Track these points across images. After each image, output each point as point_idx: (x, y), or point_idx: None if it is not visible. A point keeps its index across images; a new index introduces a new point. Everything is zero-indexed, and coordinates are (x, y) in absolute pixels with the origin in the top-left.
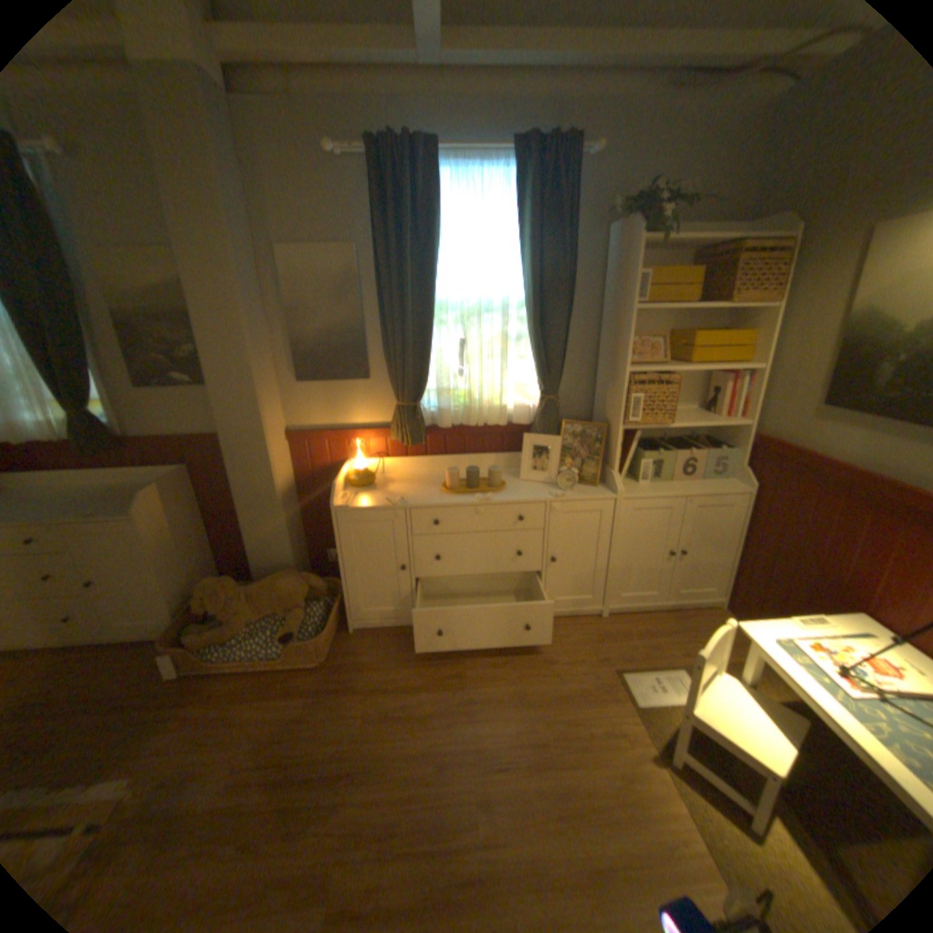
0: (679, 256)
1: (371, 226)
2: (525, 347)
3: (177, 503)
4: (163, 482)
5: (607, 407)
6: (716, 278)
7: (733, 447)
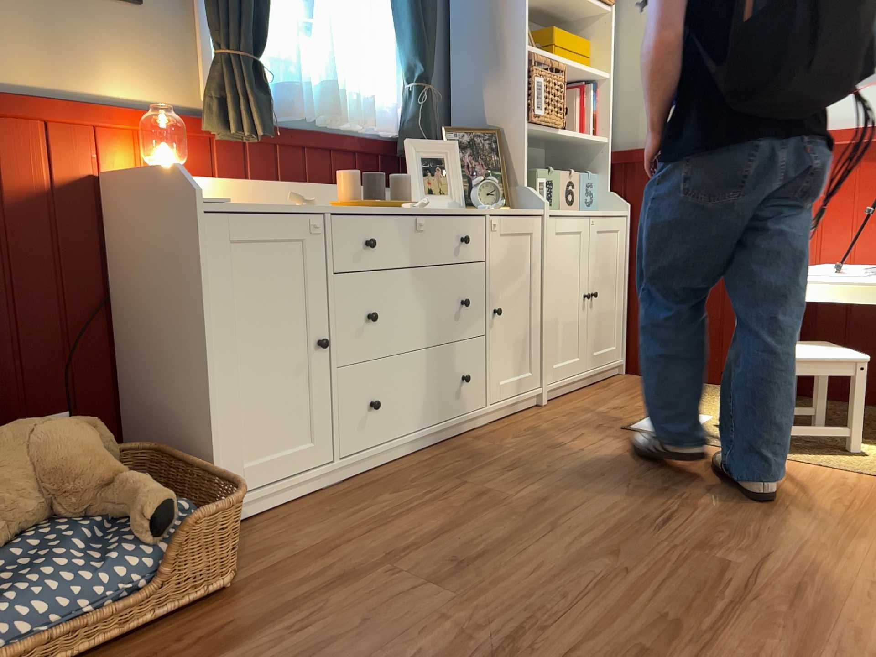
0: None
1: None
2: (384, 12)
3: None
4: None
5: (488, 111)
6: None
7: (589, 176)
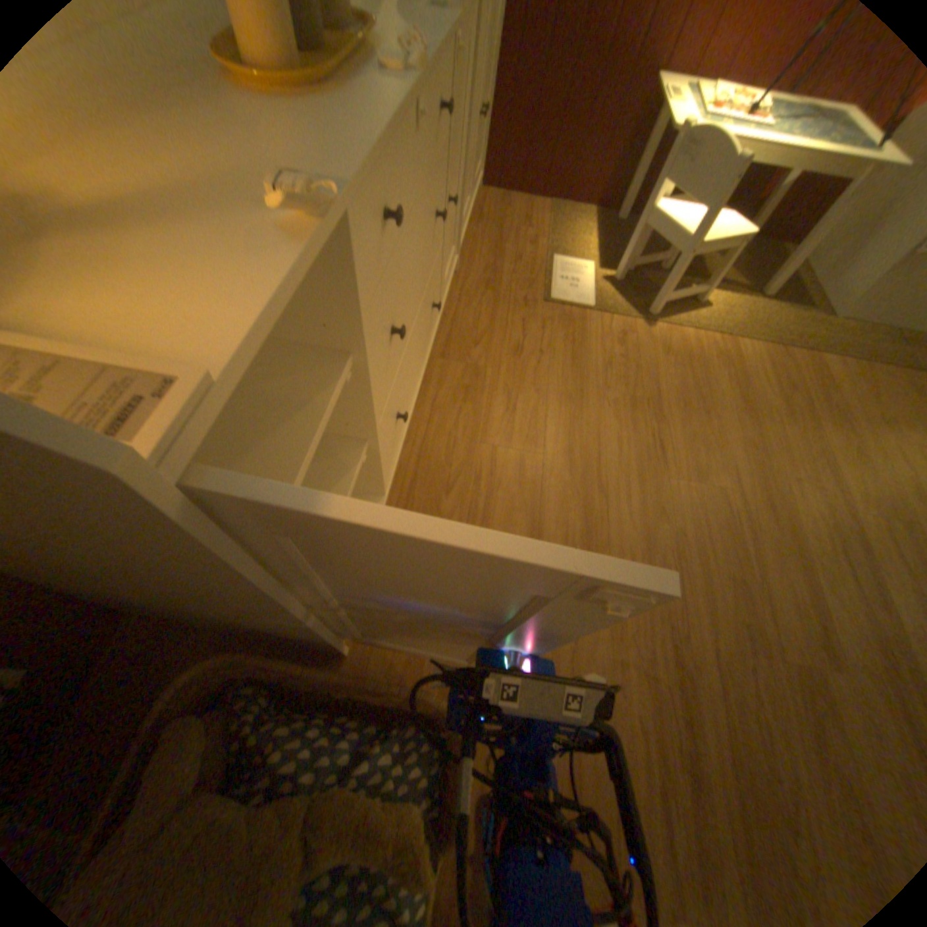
0: None
1: None
2: None
3: None
4: None
5: None
6: None
7: None
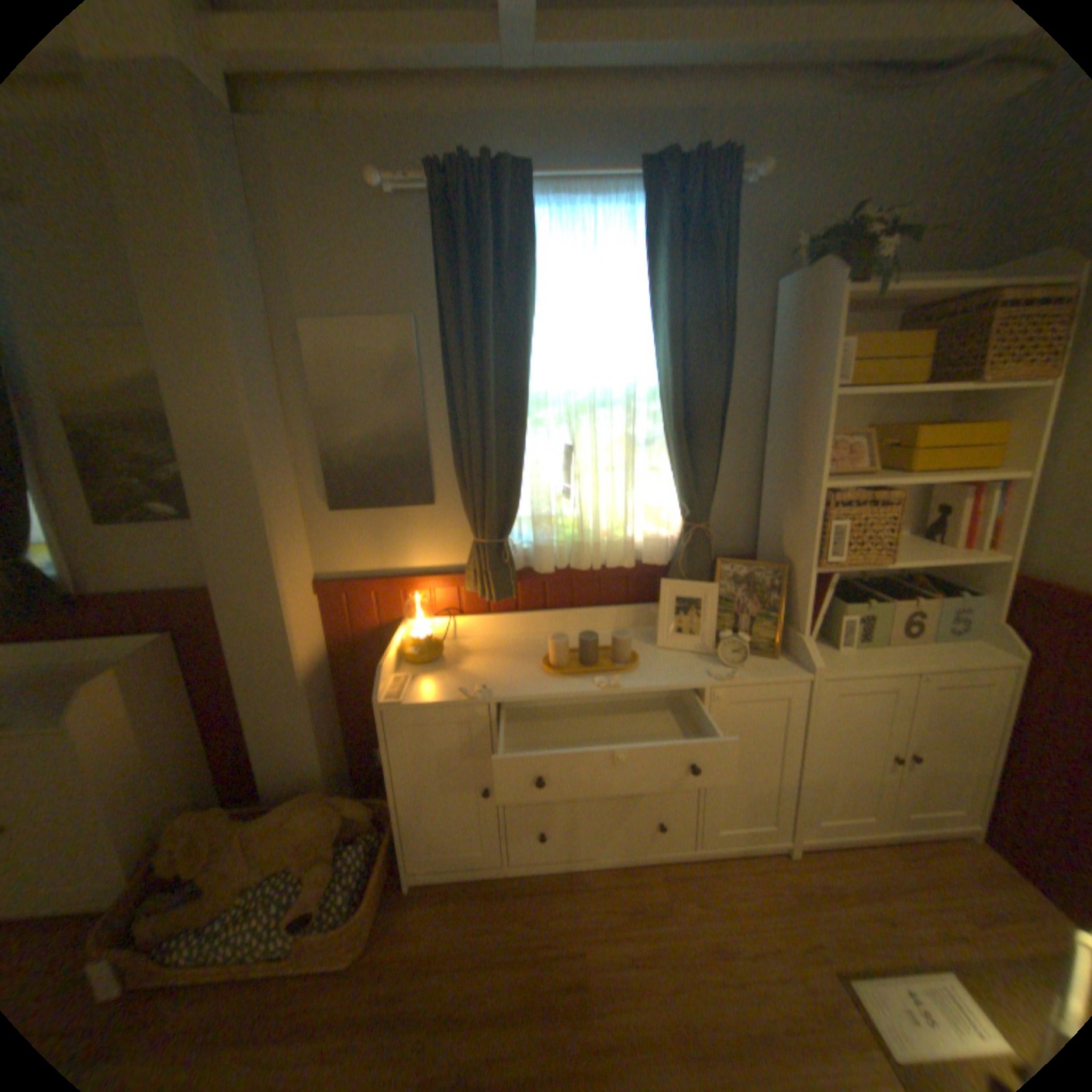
0: (879, 320)
1: (437, 287)
2: (660, 454)
3: (150, 692)
4: (128, 662)
5: (785, 538)
6: (947, 348)
7: (978, 594)
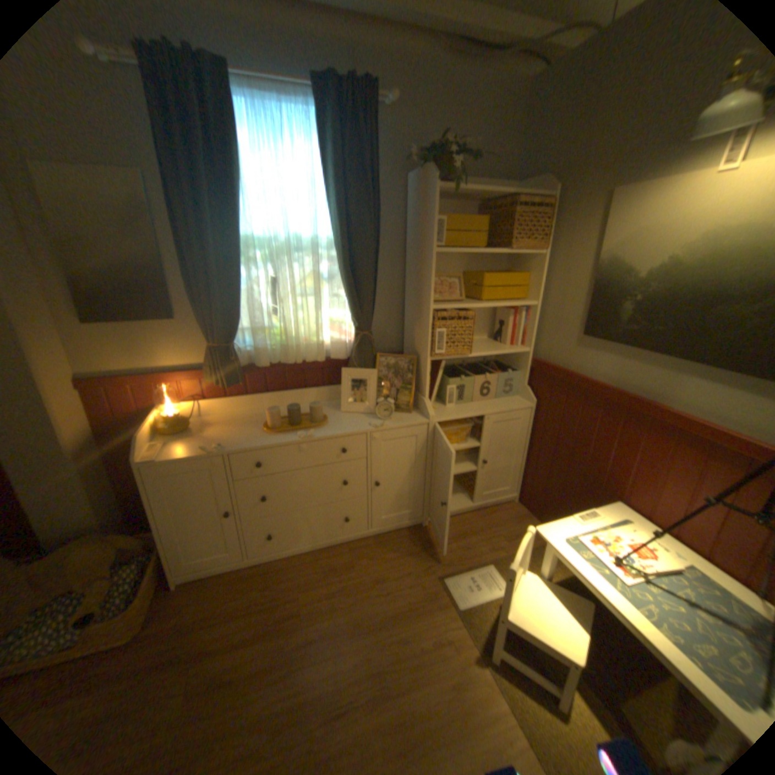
0: (466, 206)
1: (155, 150)
2: (337, 286)
3: None
4: None
5: (415, 340)
6: (497, 228)
7: (516, 370)
